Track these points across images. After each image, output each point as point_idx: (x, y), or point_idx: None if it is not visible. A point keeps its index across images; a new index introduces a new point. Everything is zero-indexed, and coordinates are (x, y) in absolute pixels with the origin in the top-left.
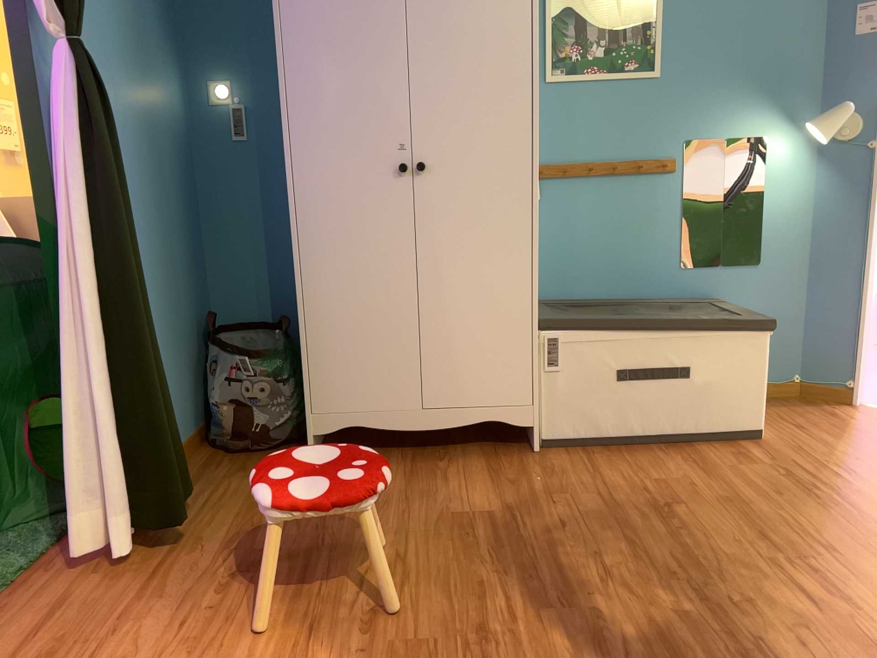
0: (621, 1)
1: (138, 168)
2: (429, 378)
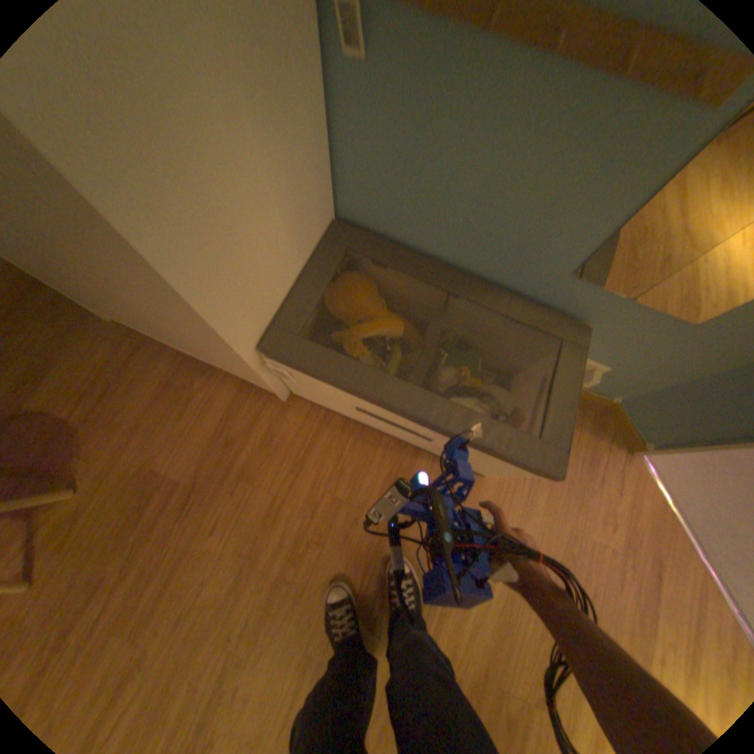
0: None
1: None
2: (167, 326)
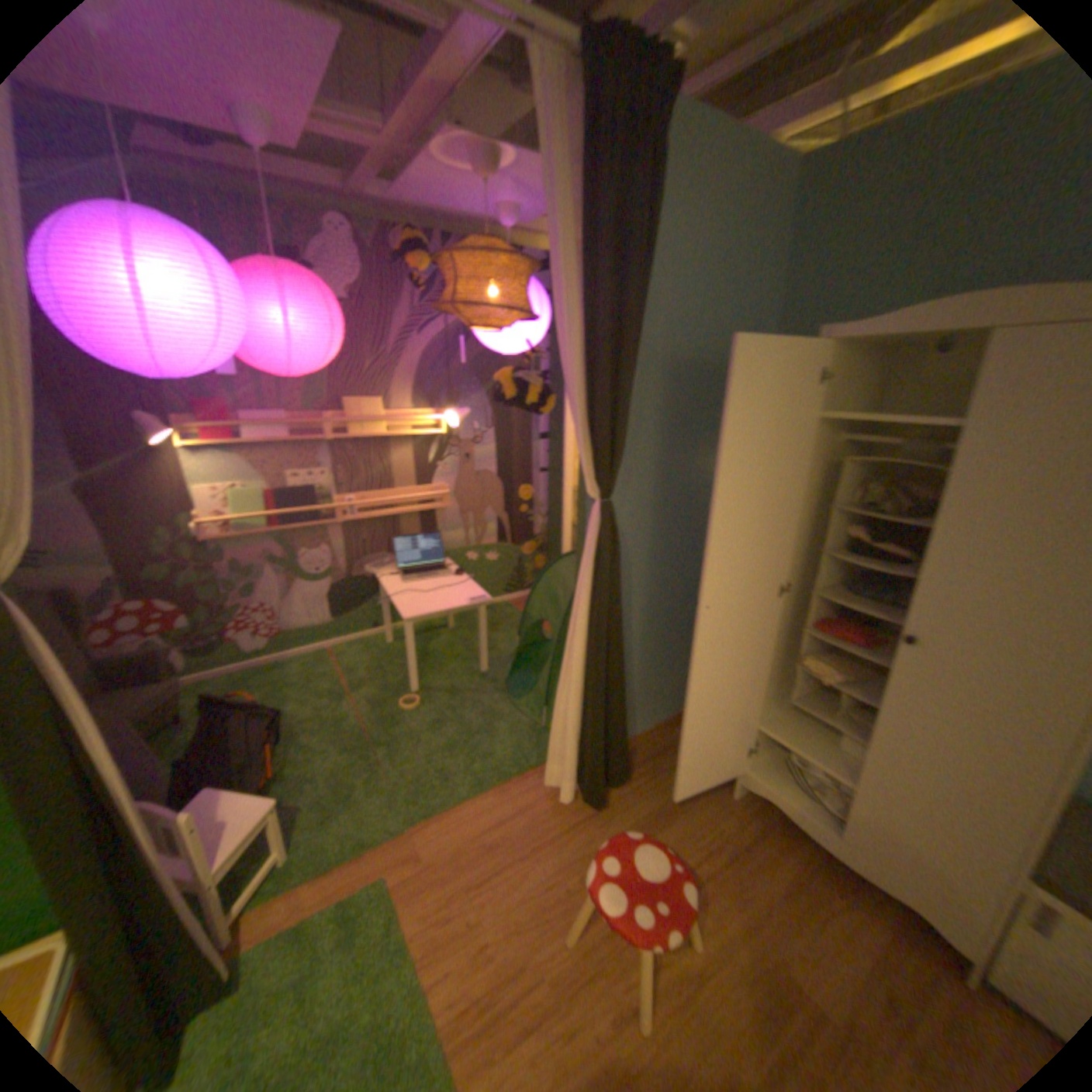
0: None
1: (674, 543)
2: (865, 822)
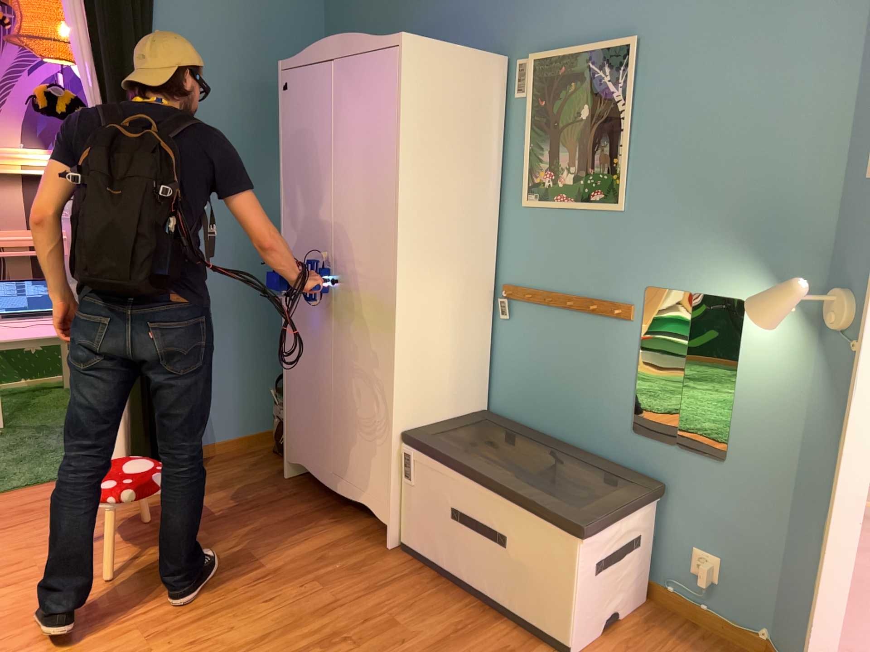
0: (591, 126)
1: (232, 251)
2: (342, 450)
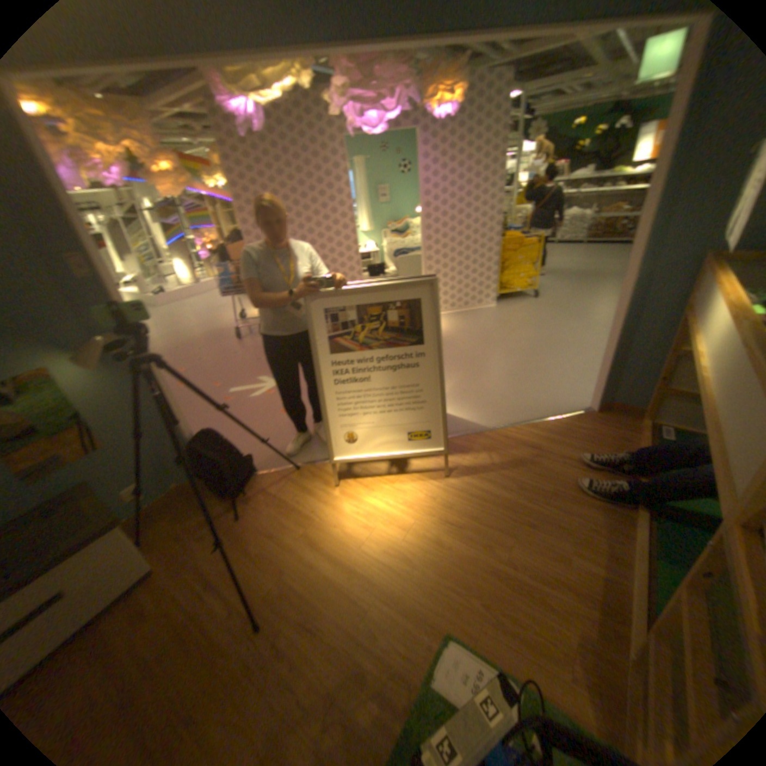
0: None
1: None
2: None
